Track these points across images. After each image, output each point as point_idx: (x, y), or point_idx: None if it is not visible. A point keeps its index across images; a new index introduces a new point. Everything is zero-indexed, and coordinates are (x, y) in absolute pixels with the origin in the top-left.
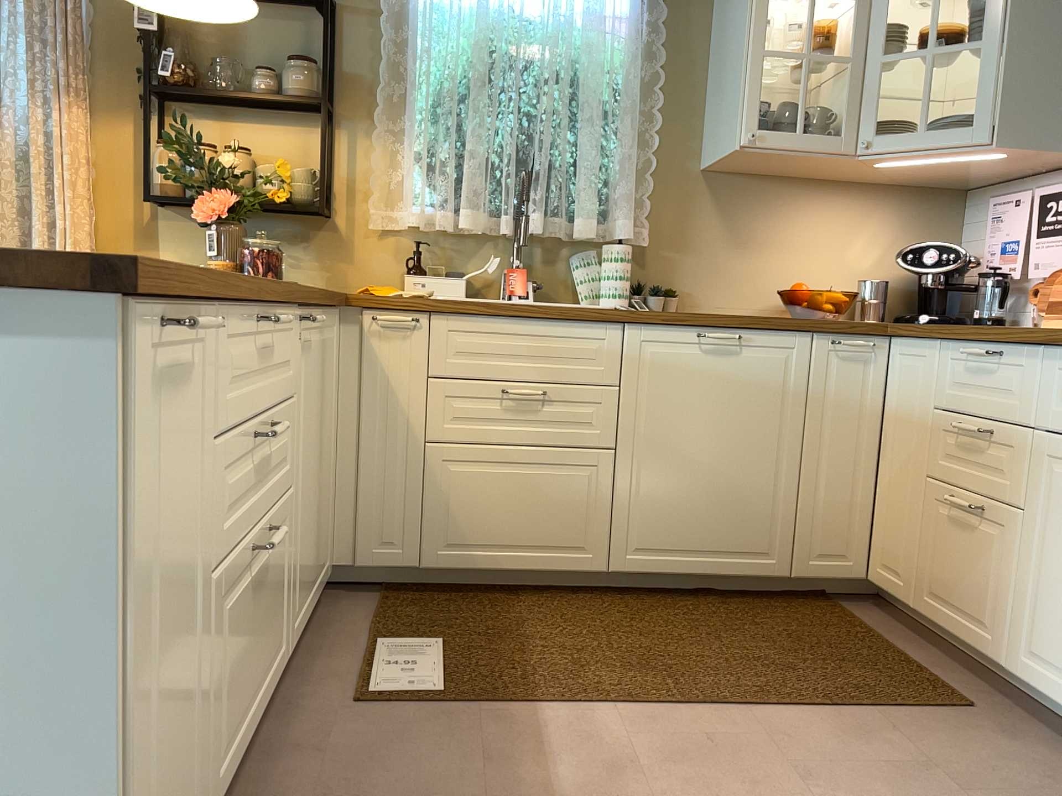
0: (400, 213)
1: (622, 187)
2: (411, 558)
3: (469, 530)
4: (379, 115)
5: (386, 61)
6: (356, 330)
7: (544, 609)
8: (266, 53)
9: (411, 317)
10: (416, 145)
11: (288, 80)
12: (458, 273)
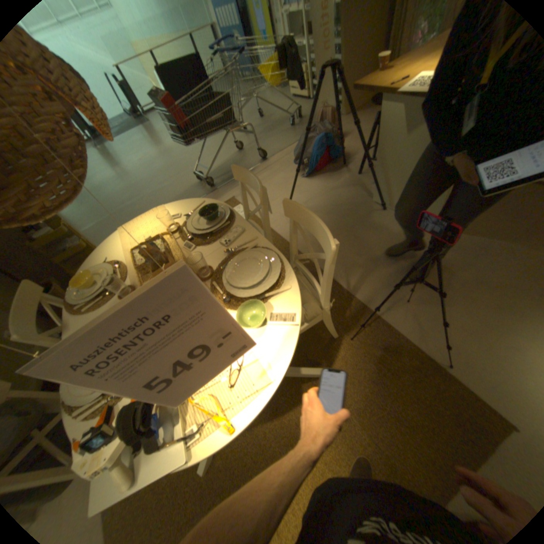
0: None
1: None
2: None
3: None
4: None
5: None
6: None
7: None
8: None
9: None
10: None
11: None
12: None
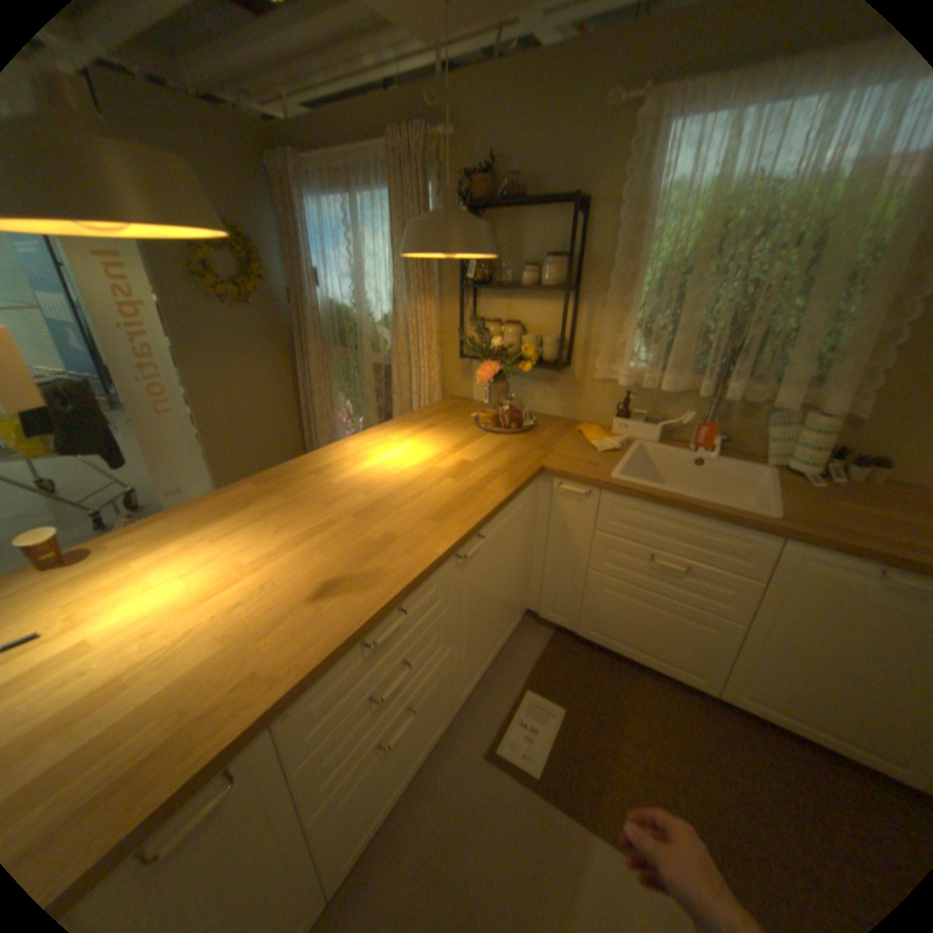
0: (617, 369)
1: (848, 362)
2: (572, 627)
3: (612, 629)
4: (609, 293)
5: (622, 243)
6: (550, 487)
7: (656, 702)
8: (535, 246)
9: (588, 489)
10: (635, 320)
11: (542, 272)
12: (656, 420)
